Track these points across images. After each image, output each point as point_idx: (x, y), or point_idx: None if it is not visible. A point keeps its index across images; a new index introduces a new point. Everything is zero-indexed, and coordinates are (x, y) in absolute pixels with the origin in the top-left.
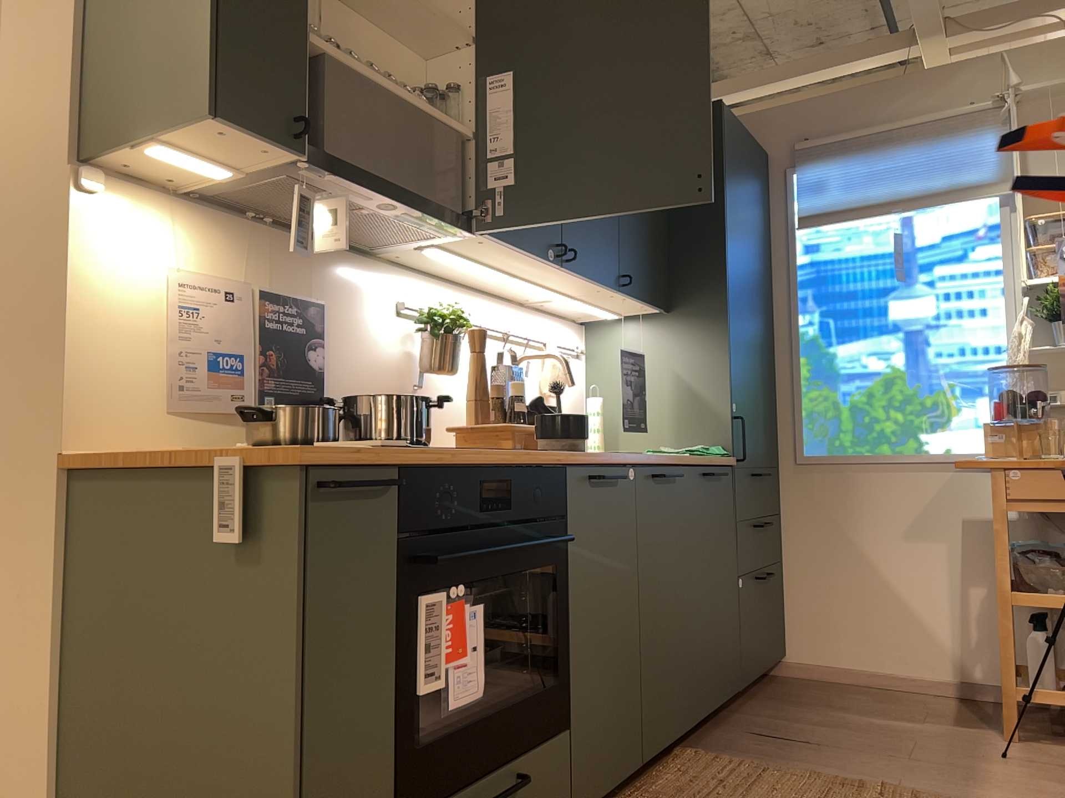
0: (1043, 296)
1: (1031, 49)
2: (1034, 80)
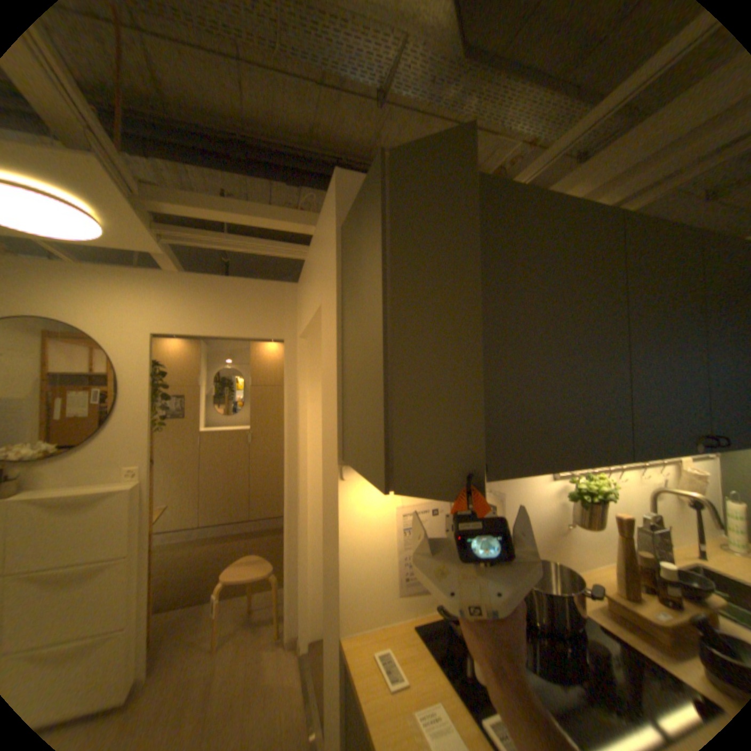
0: None
1: None
2: None
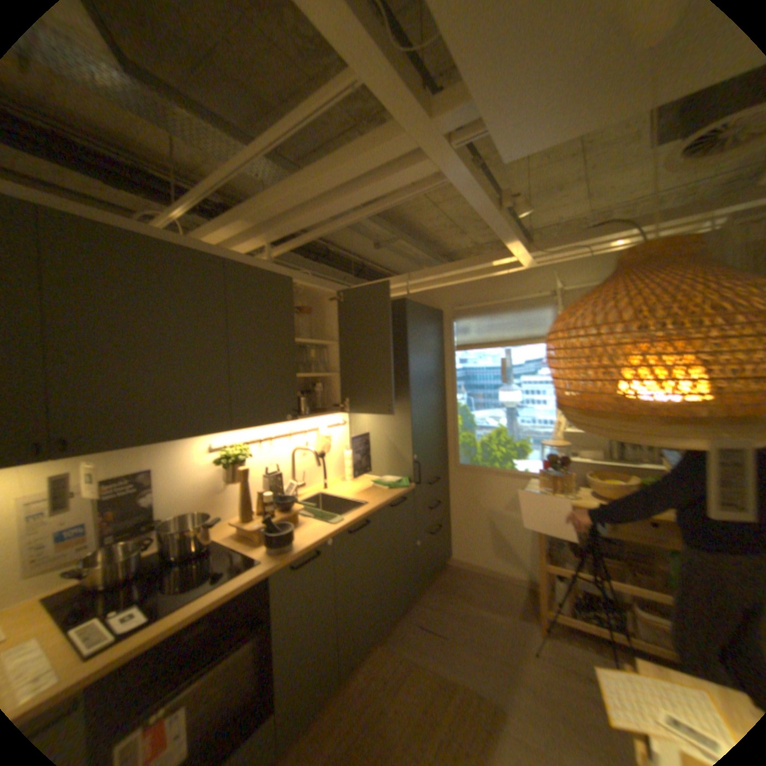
0: None
1: (574, 262)
2: (575, 279)
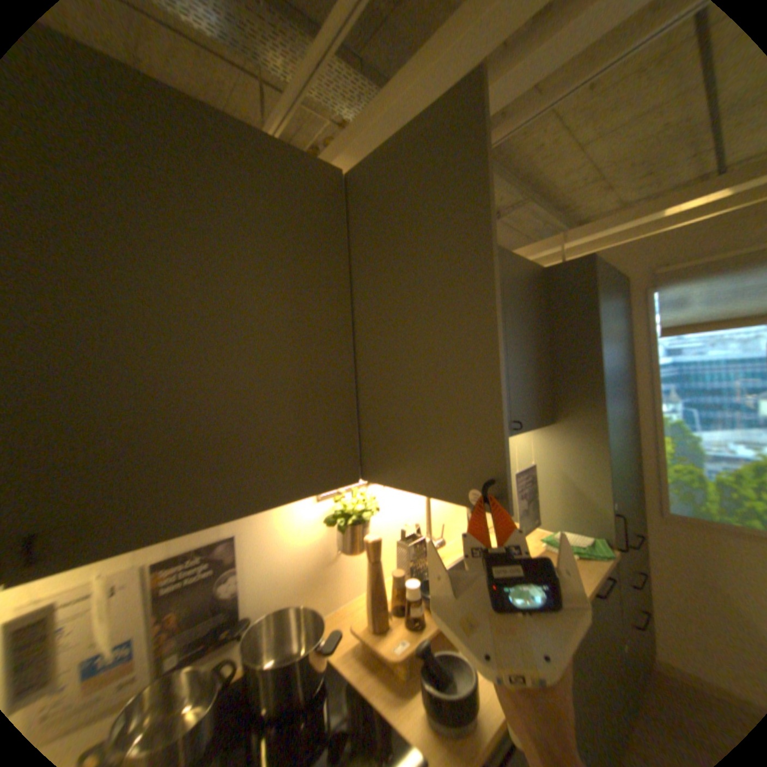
0: None
1: None
2: None
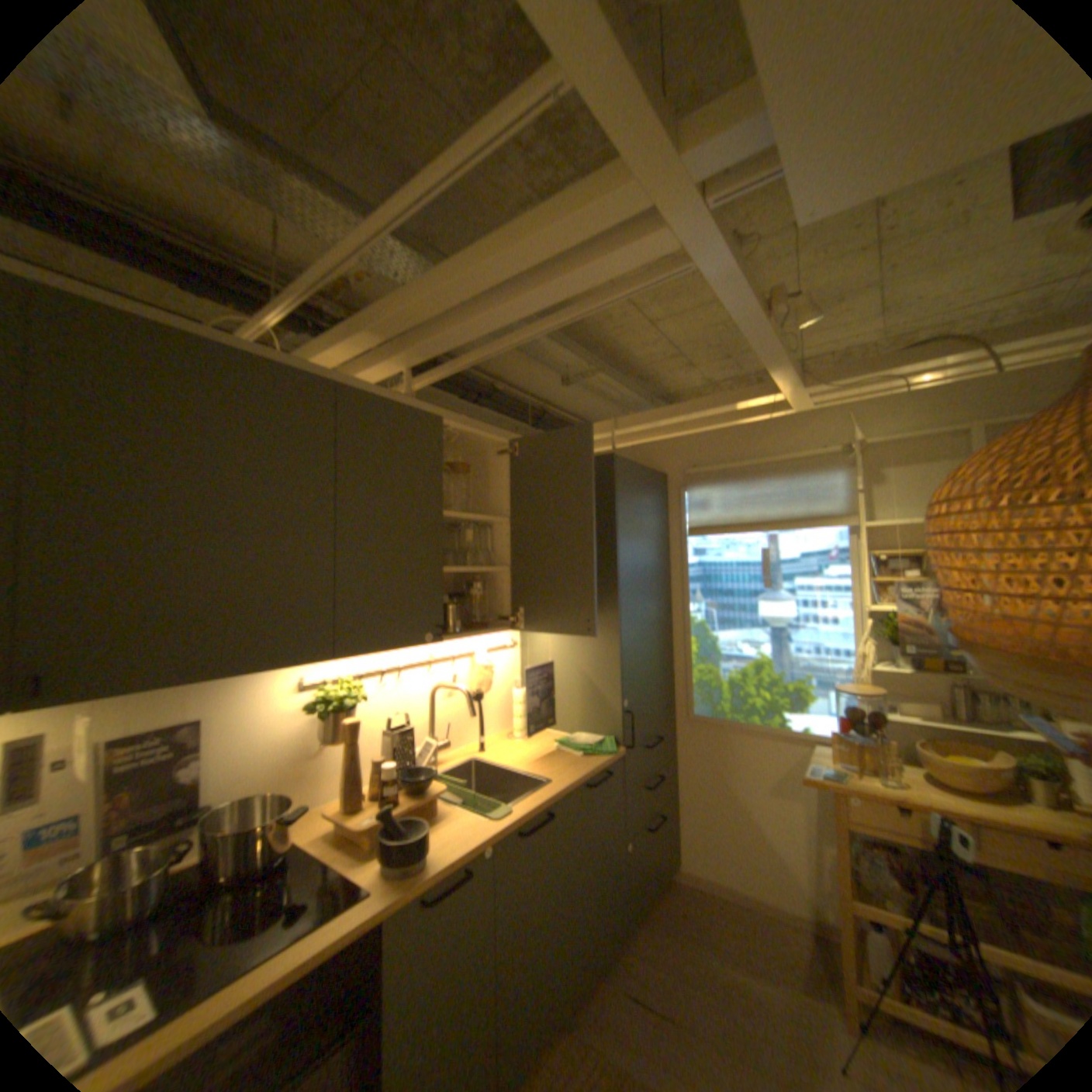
0: (888, 620)
1: (880, 400)
2: (881, 426)
